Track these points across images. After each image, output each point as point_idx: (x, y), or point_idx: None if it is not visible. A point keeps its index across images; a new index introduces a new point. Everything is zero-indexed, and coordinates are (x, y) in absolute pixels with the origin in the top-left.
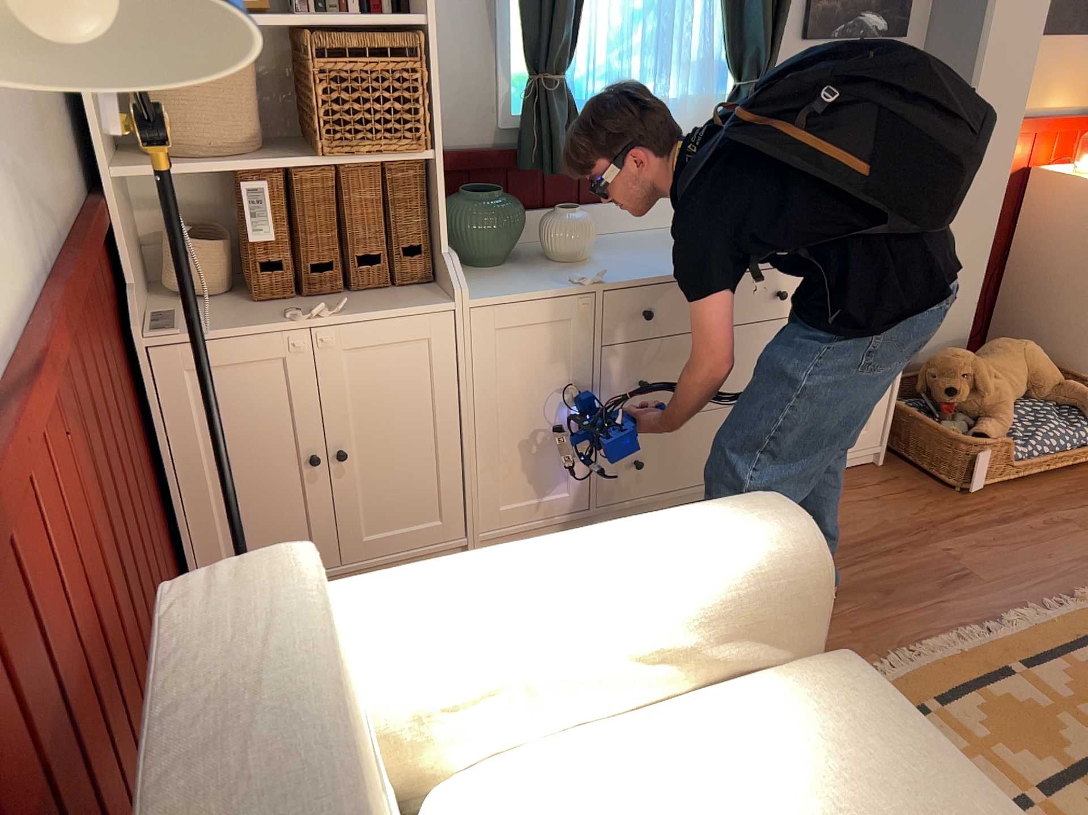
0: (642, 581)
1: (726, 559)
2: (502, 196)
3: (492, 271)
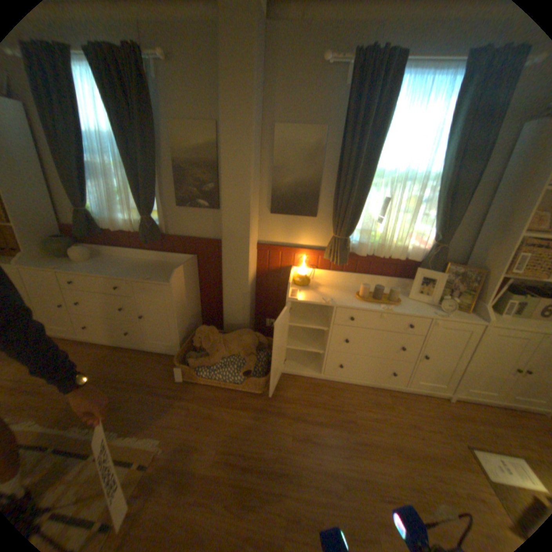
0: None
1: None
2: (57, 240)
3: (52, 260)
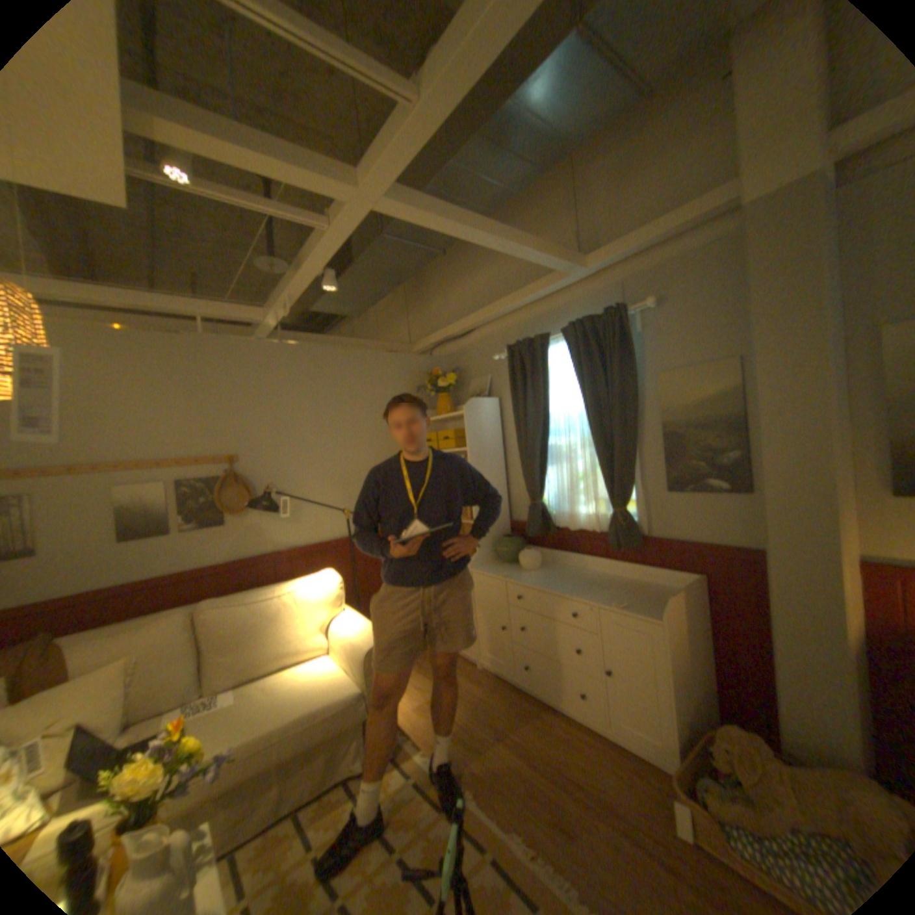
0: (347, 633)
1: (357, 640)
2: (509, 540)
3: (501, 565)
